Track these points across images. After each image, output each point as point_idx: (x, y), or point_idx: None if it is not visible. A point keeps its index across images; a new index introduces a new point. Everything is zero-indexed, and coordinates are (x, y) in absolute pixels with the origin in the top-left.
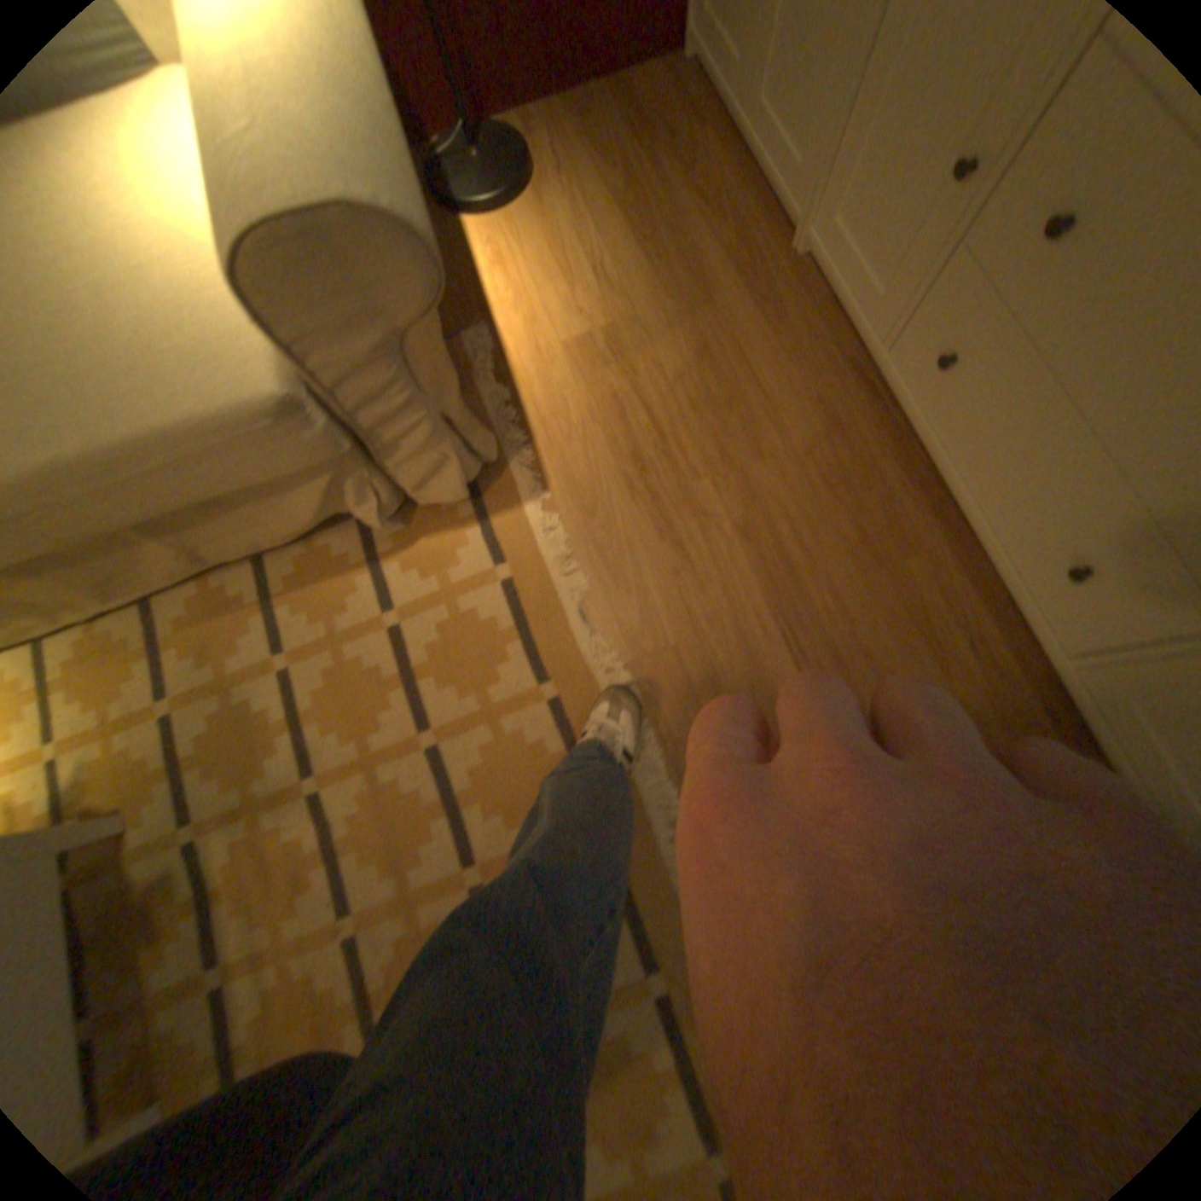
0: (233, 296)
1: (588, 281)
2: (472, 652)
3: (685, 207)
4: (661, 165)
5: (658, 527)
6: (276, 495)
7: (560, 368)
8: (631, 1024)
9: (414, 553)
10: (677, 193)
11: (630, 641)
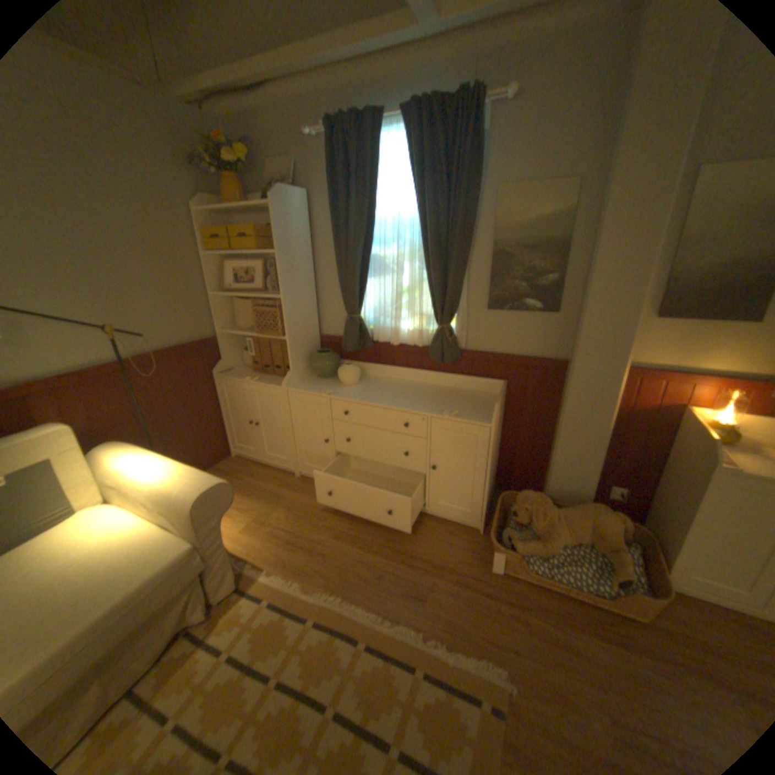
0: (155, 538)
1: (235, 513)
2: (268, 638)
3: (255, 483)
4: (240, 478)
5: (308, 554)
6: (158, 621)
7: (241, 538)
8: (422, 697)
9: (217, 628)
10: (250, 481)
11: (324, 589)
